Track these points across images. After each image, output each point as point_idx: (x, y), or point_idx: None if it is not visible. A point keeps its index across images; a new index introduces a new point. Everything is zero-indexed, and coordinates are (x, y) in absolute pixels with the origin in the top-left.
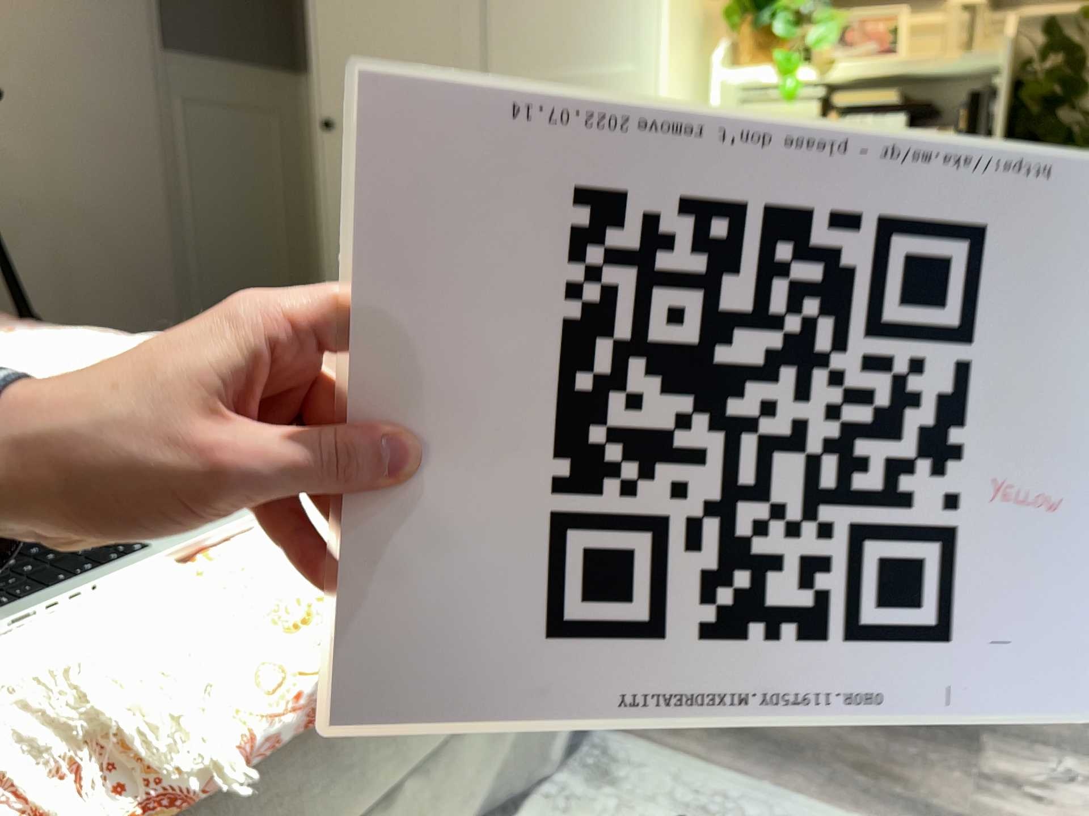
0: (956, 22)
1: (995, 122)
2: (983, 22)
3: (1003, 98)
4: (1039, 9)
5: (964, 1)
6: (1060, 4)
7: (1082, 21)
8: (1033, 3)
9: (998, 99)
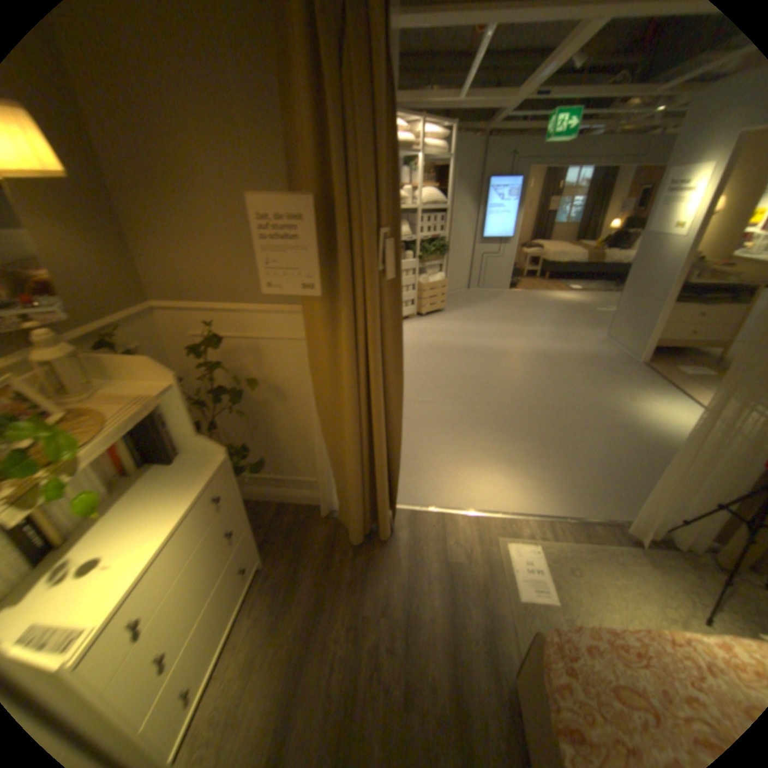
0: (70, 370)
1: (164, 417)
2: (86, 363)
3: (170, 404)
4: (77, 336)
5: (71, 354)
6: (85, 329)
7: (101, 335)
8: (67, 333)
9: (159, 406)
